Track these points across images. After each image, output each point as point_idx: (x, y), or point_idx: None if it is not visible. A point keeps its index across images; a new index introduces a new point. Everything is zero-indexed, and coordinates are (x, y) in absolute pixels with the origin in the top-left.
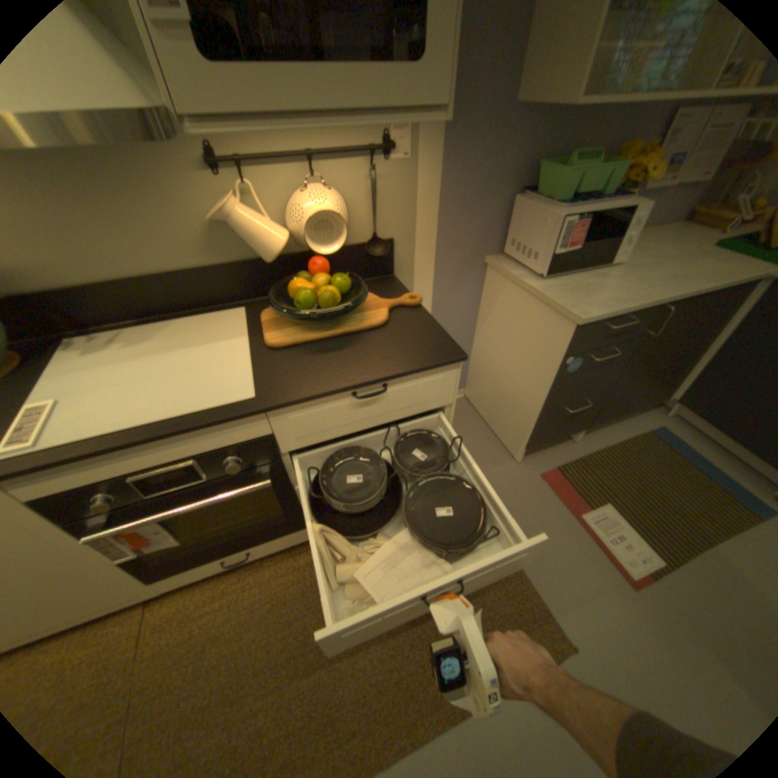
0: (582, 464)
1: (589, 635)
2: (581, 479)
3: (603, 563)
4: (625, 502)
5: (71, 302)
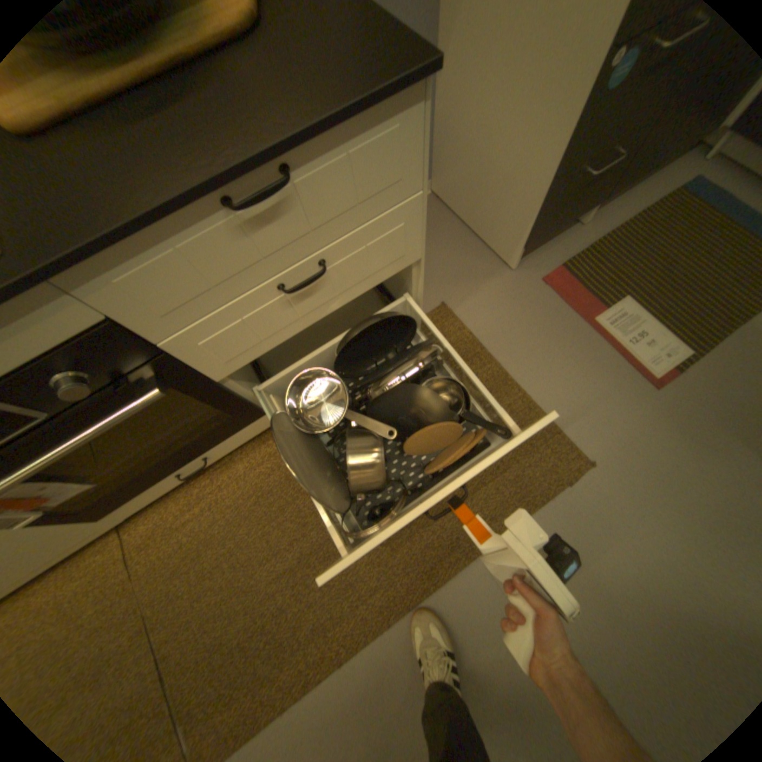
0: (593, 252)
1: (606, 446)
2: (592, 272)
3: (621, 367)
4: (647, 288)
5: None
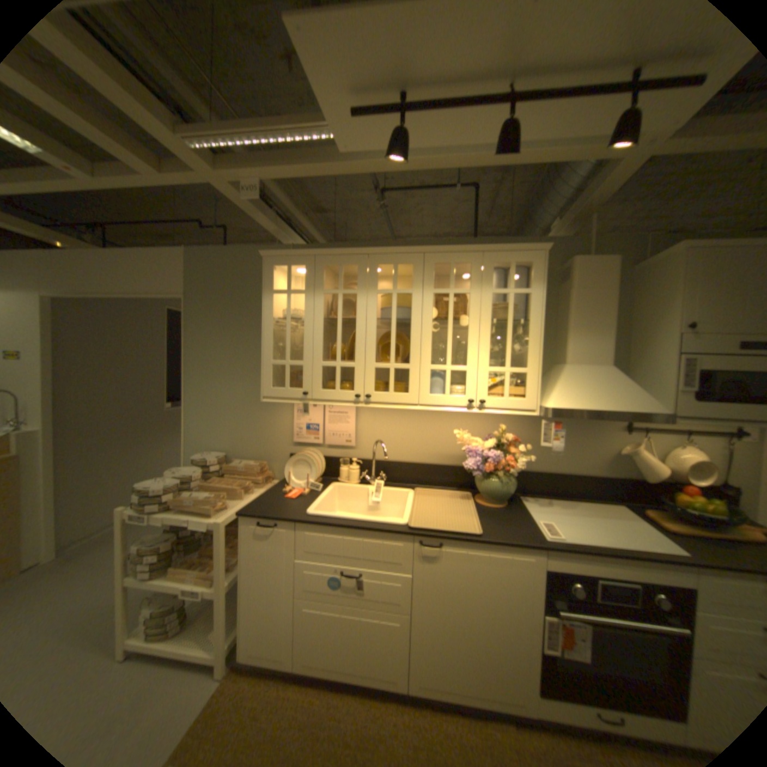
0: None
1: None
2: None
3: None
4: None
5: (529, 479)
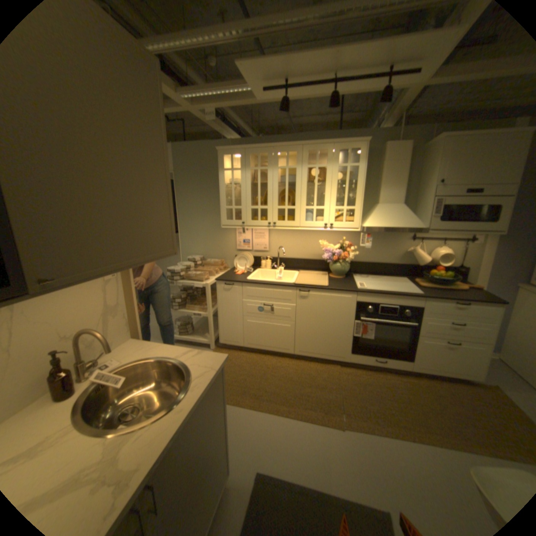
0: None
1: None
2: None
3: None
4: None
5: (359, 266)
